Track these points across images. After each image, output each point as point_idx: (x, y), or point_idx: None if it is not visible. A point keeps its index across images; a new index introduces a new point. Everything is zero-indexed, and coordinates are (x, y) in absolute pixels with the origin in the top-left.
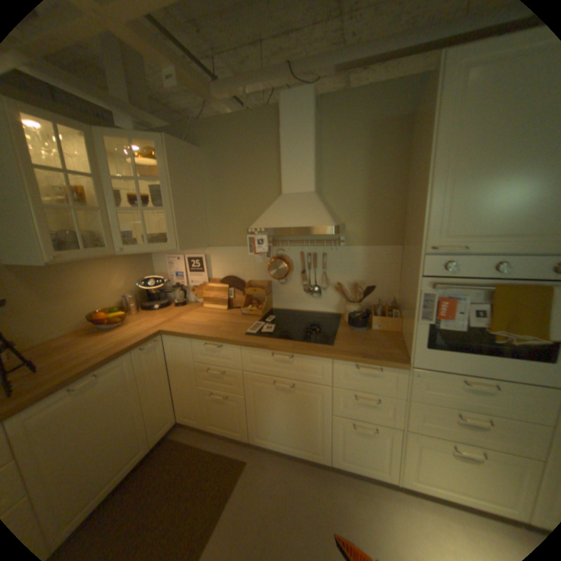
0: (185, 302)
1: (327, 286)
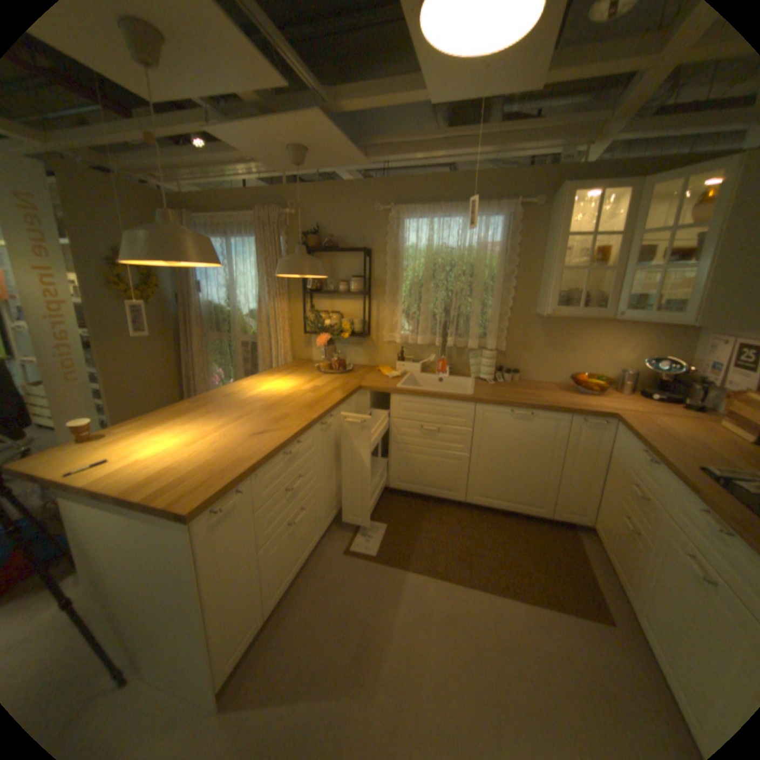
0: (703, 407)
1: None
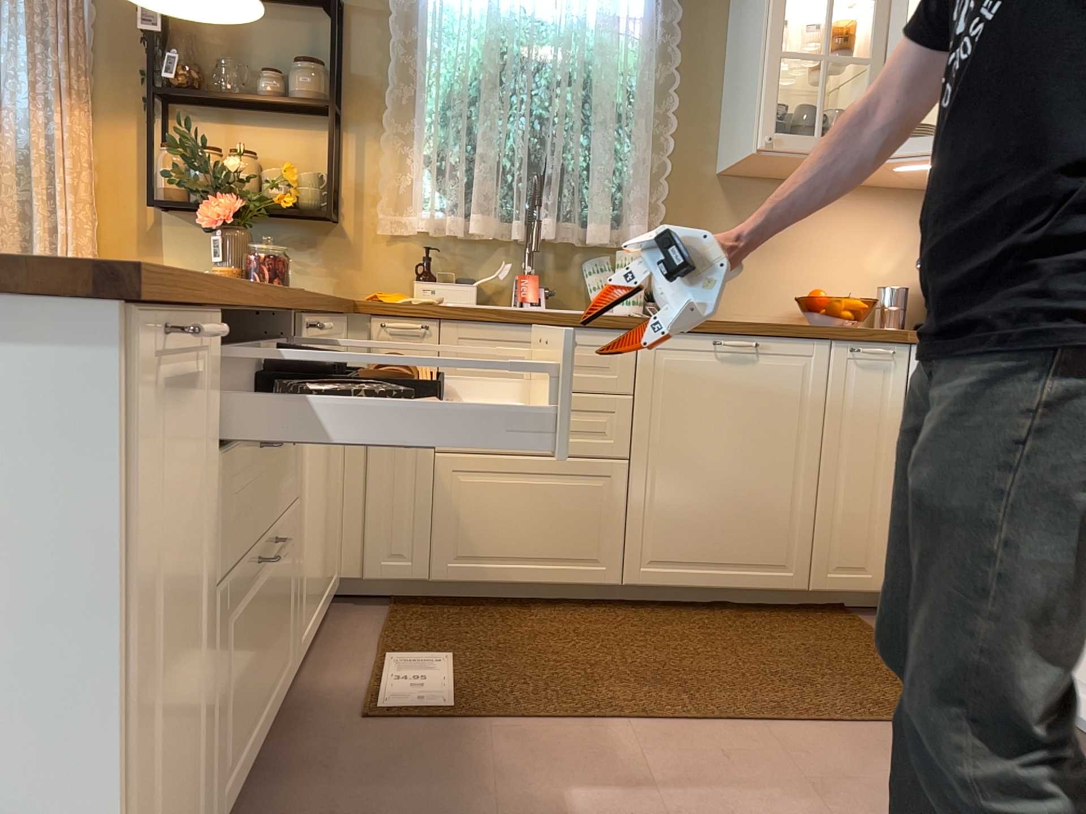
0: None
1: None
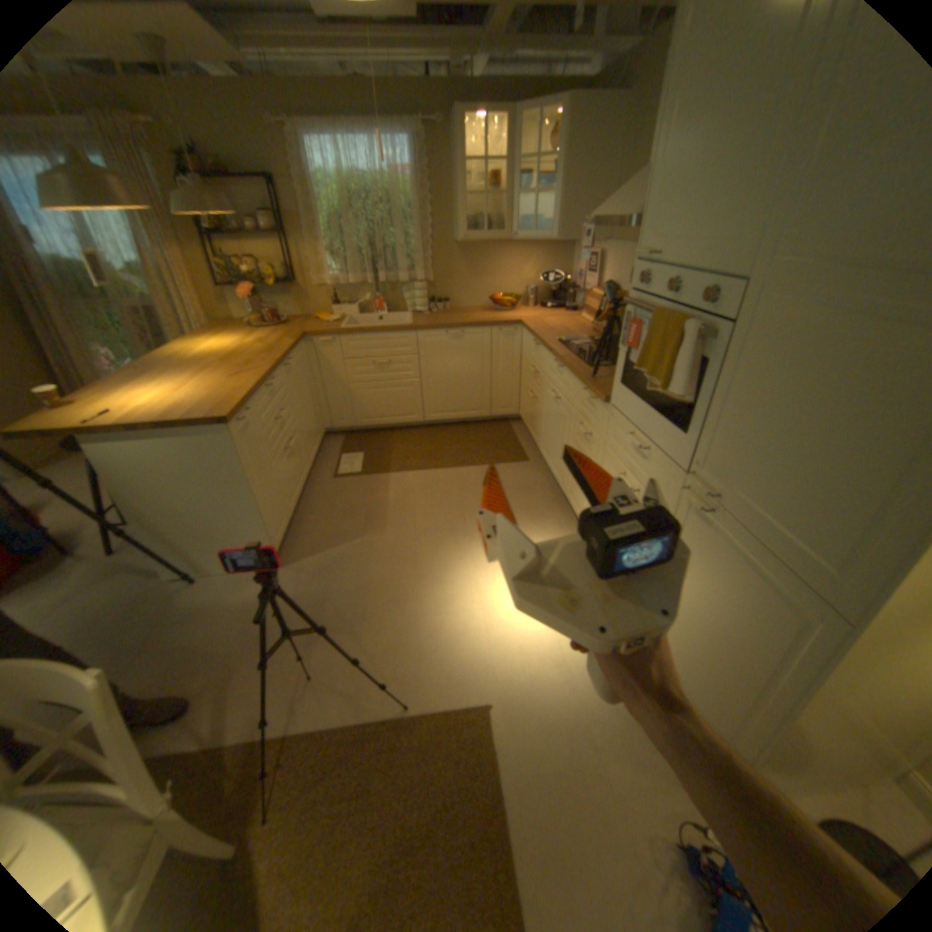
0: (575, 308)
1: None
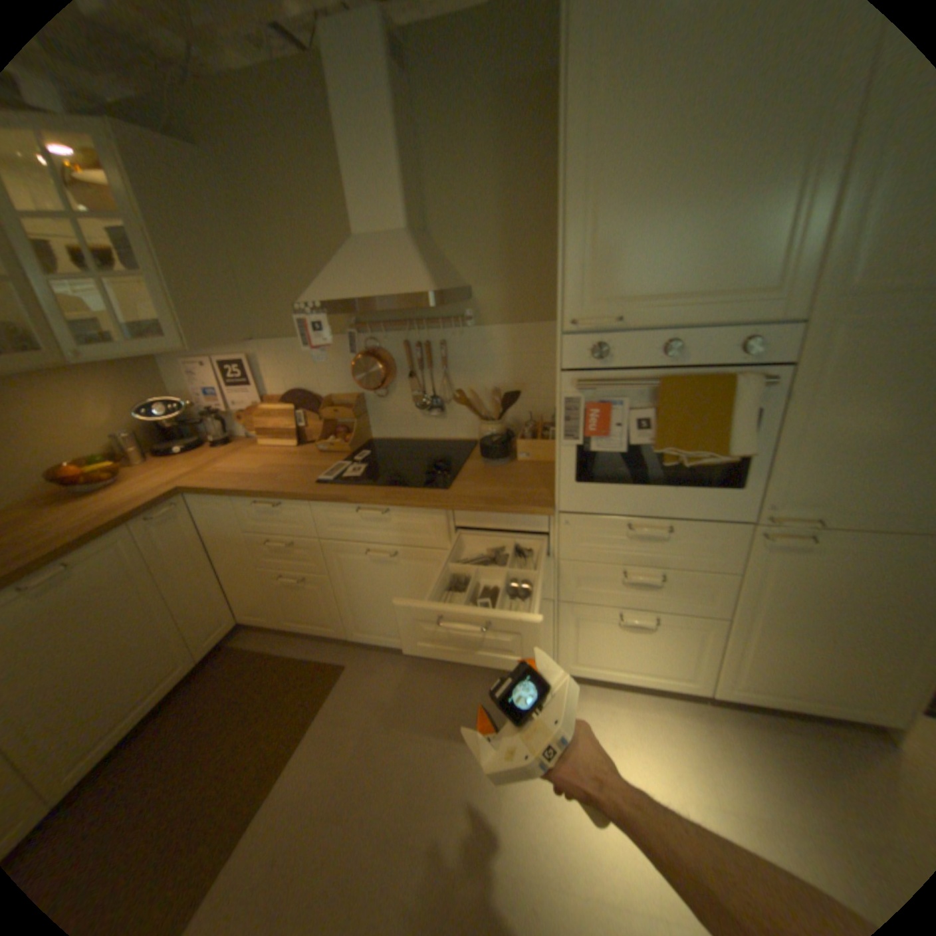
0: (228, 438)
1: (452, 397)
